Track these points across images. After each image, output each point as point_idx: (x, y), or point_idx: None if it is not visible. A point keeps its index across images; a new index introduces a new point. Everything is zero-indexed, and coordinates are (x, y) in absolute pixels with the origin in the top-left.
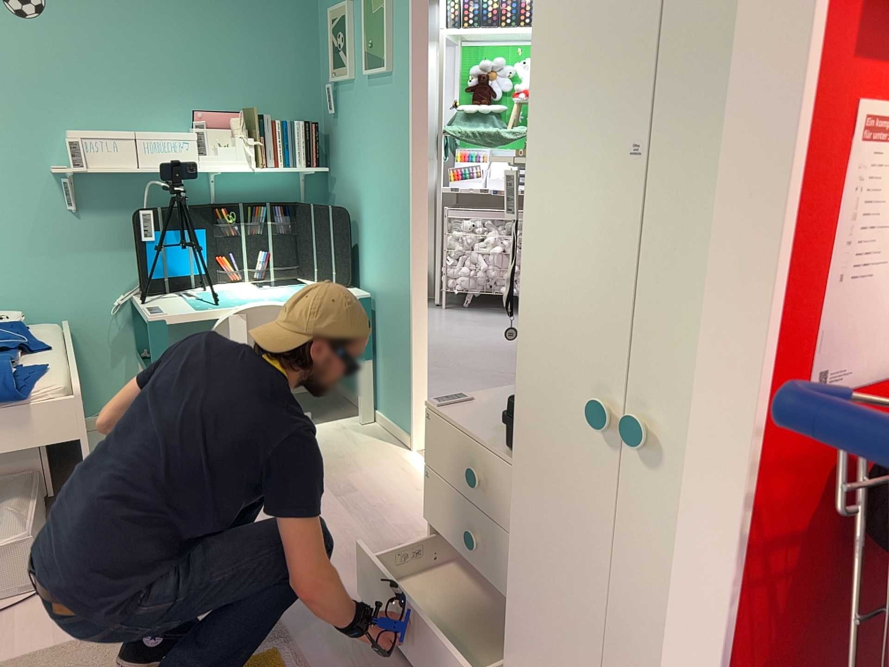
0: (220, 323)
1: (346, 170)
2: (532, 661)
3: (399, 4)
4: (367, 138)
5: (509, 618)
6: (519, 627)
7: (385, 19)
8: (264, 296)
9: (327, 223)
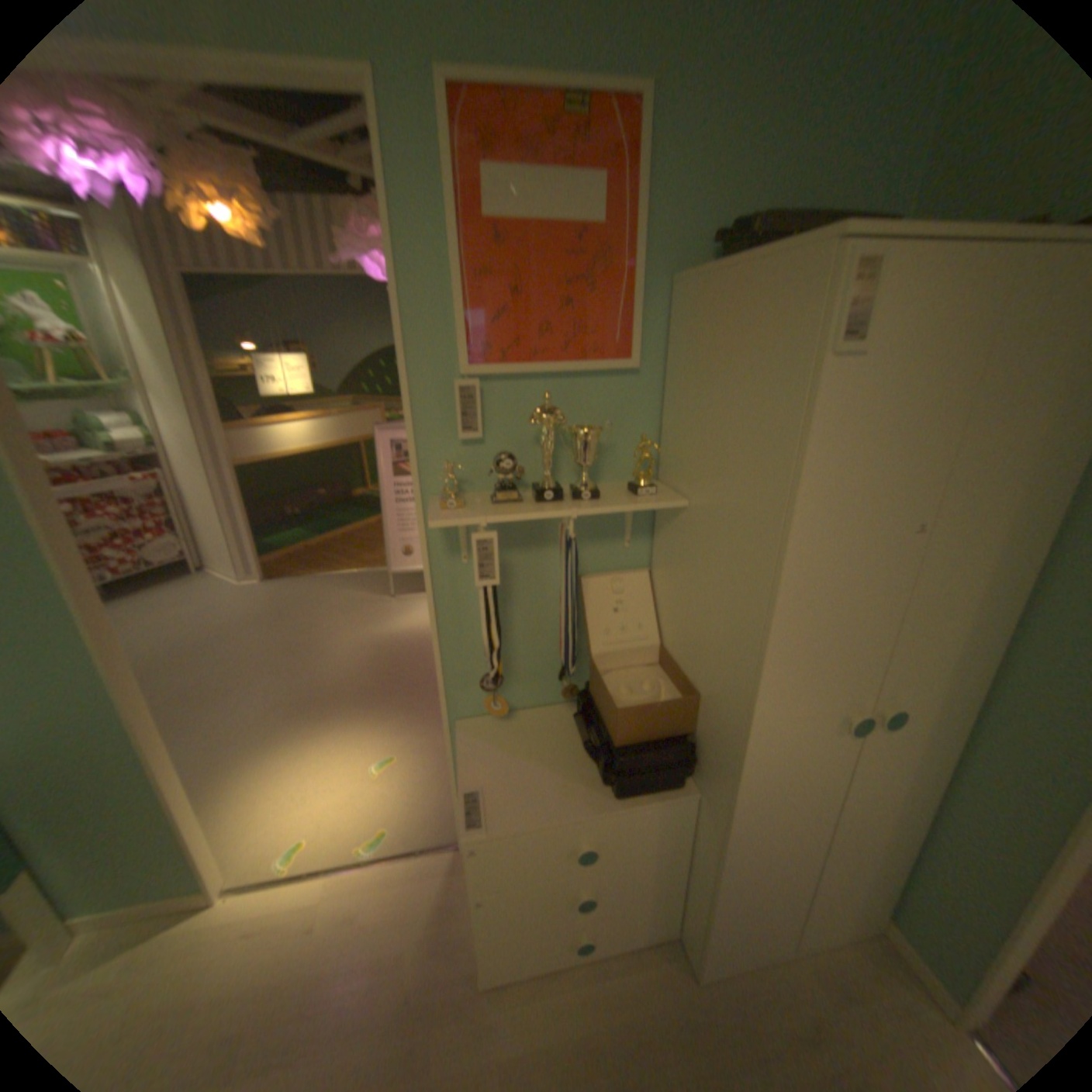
0: None
1: None
2: (746, 920)
3: None
4: None
5: (718, 916)
6: (731, 913)
7: None
8: None
9: None
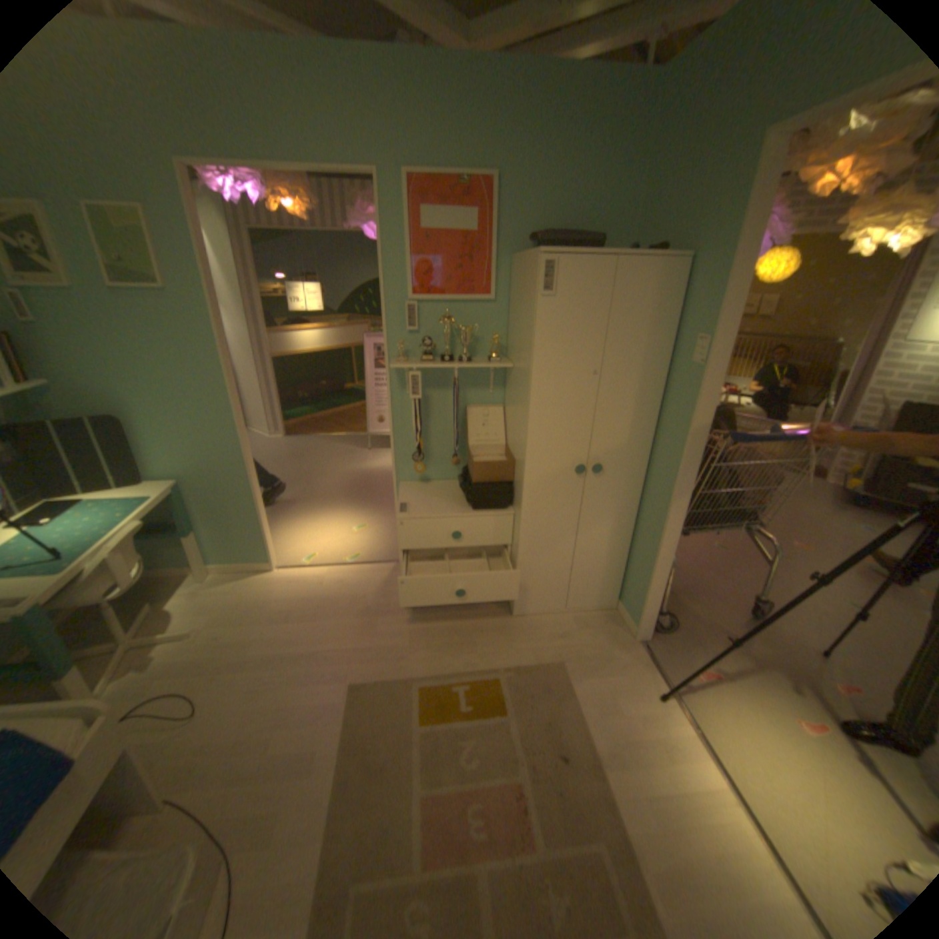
0: (90, 571)
1: (75, 378)
2: (533, 578)
3: (165, 225)
4: (122, 346)
5: (518, 571)
6: (524, 571)
7: (147, 237)
8: (79, 528)
9: (84, 435)
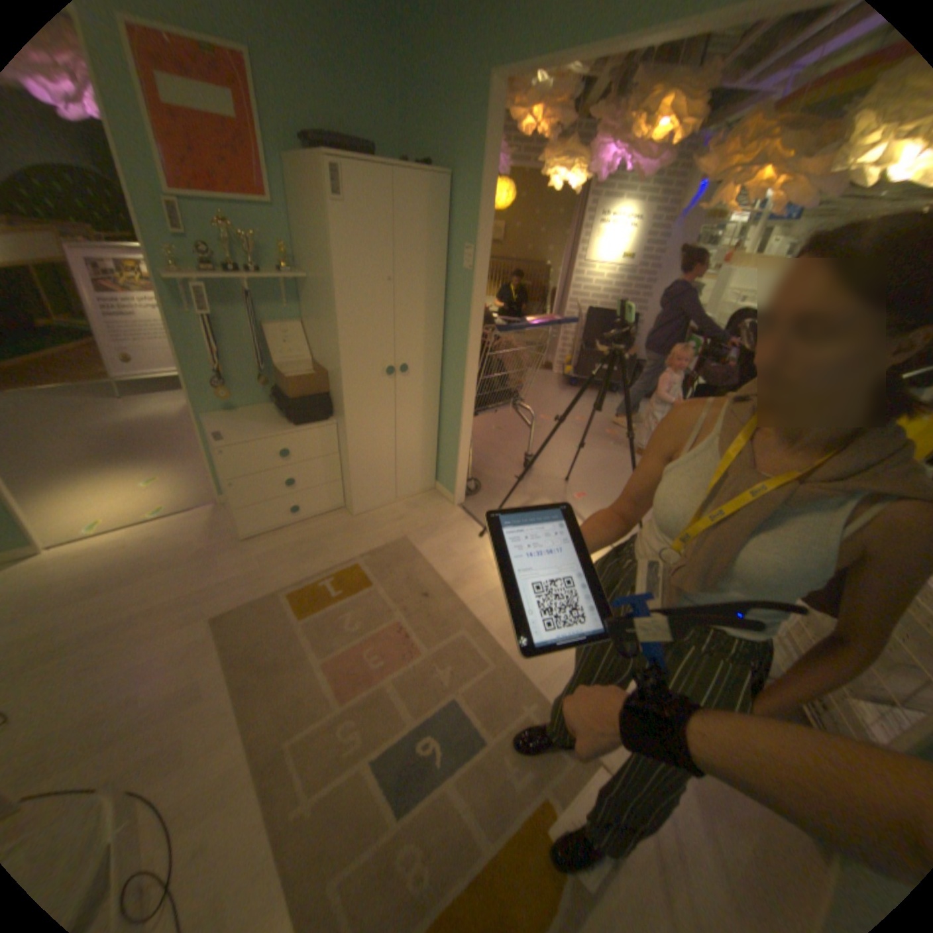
0: None
1: None
2: (365, 478)
3: None
4: None
5: (351, 474)
6: (356, 473)
7: None
8: None
9: None
